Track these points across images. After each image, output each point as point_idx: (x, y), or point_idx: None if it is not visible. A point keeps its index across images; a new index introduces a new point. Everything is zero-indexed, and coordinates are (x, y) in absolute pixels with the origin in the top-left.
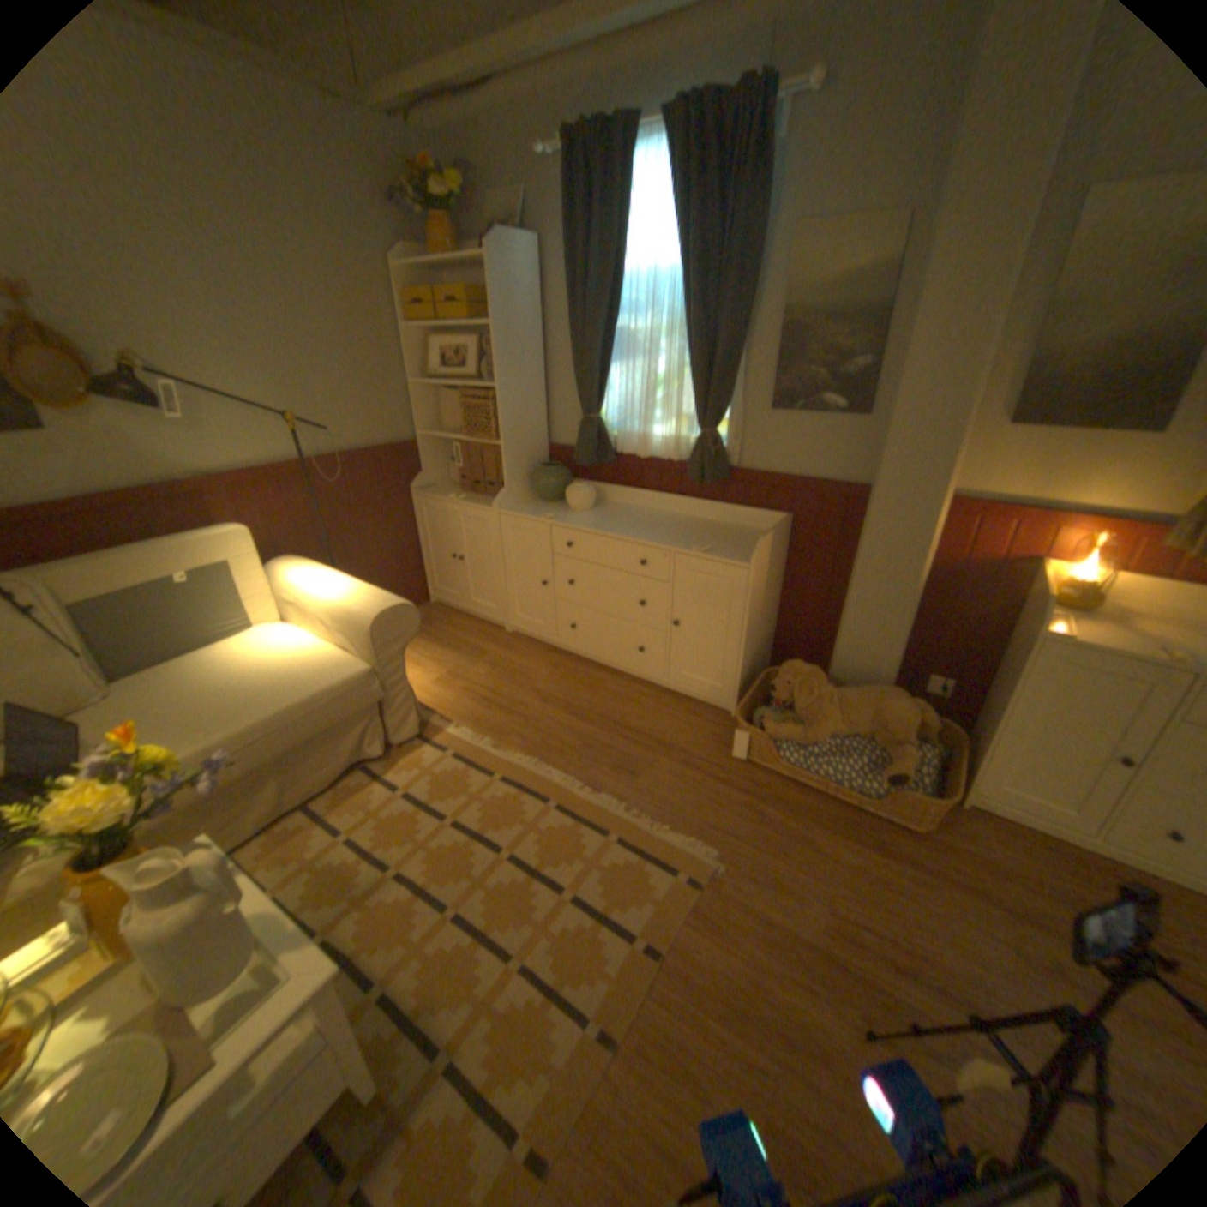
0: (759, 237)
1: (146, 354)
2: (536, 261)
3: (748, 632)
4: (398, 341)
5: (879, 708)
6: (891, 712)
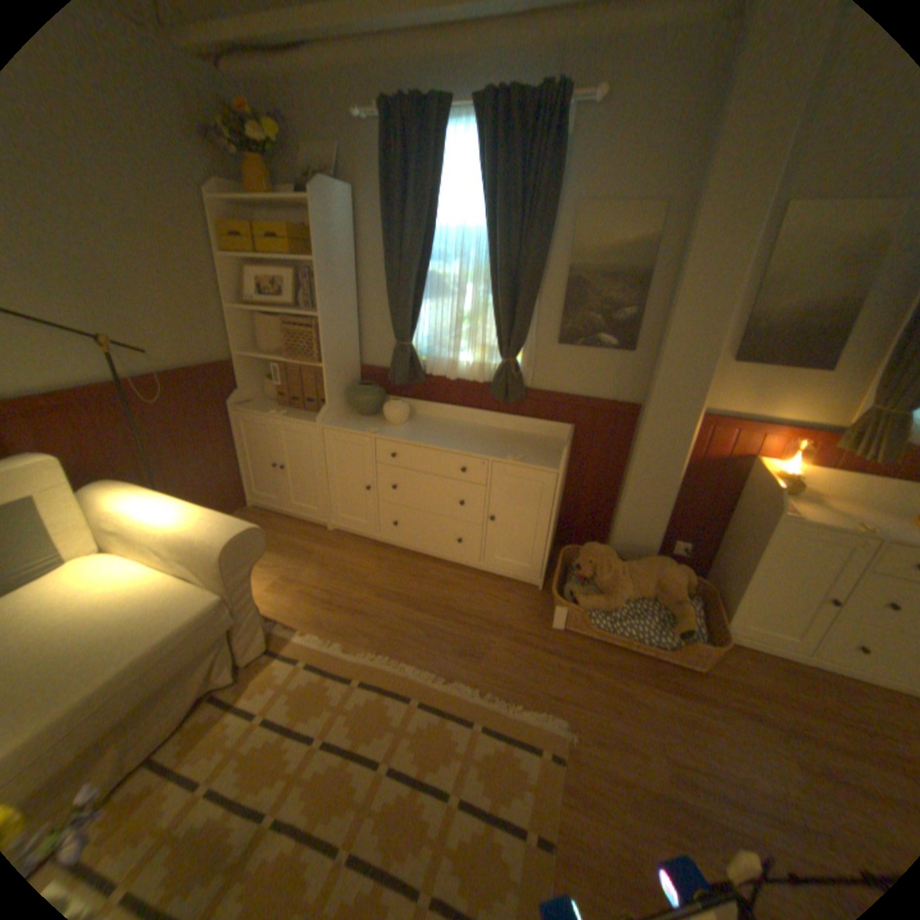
0: (553, 209)
1: None
2: (351, 208)
3: (554, 522)
4: (213, 267)
5: (660, 576)
6: (669, 578)
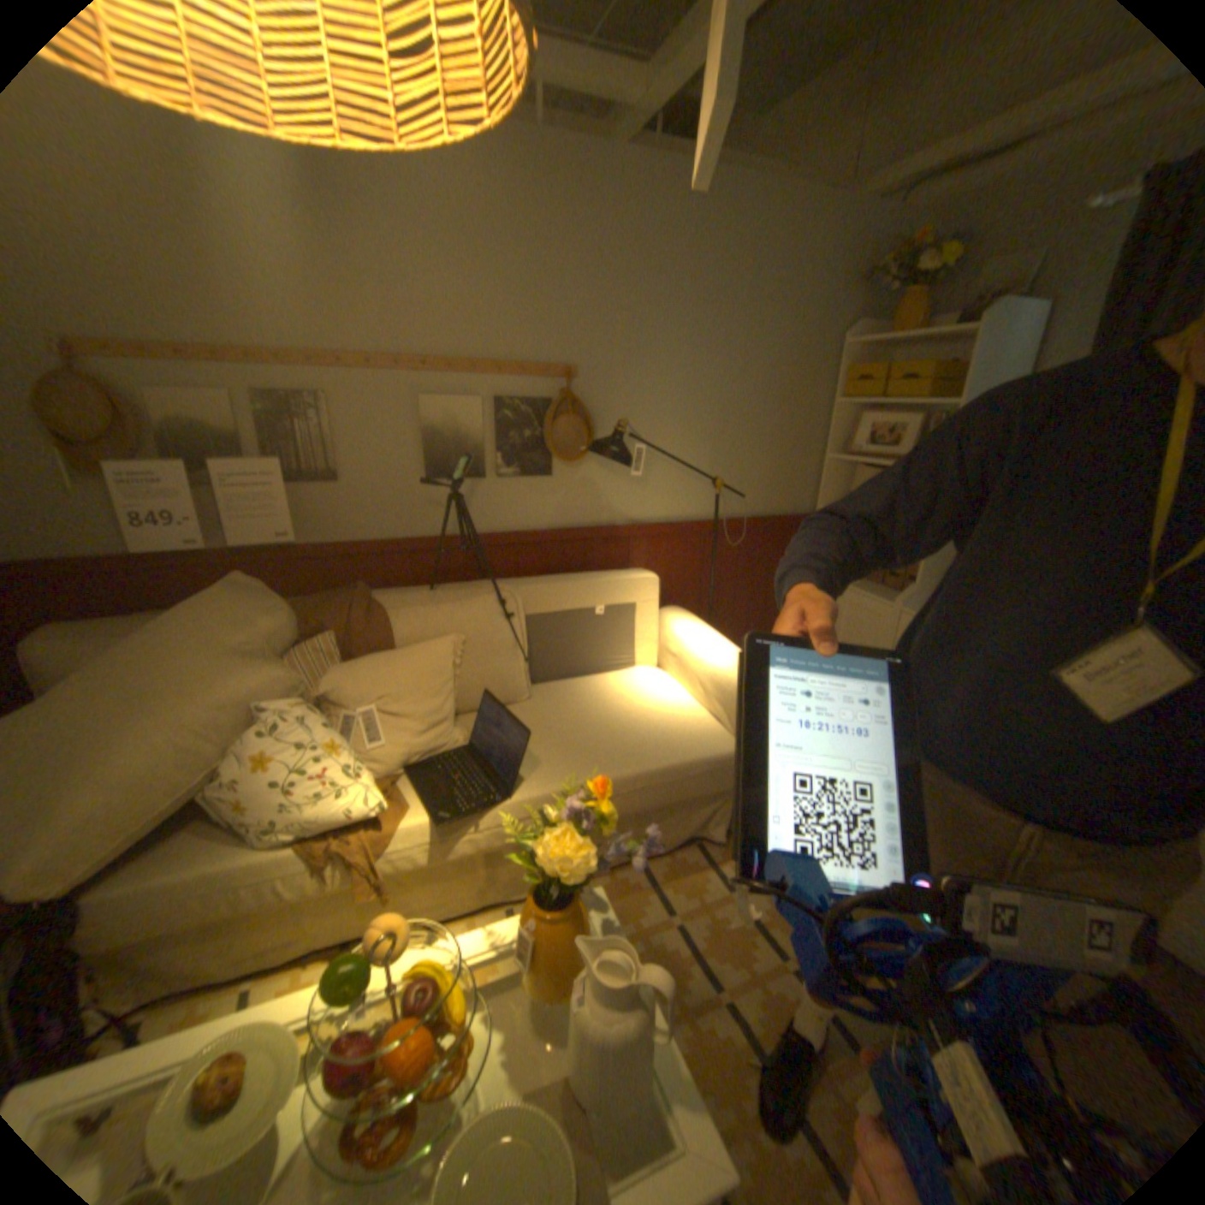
0: None
1: (630, 422)
2: (1041, 331)
3: None
4: (828, 415)
5: None
6: None
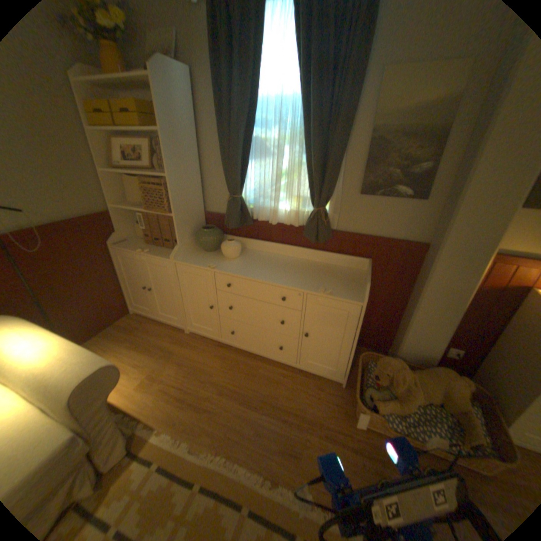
0: (363, 73)
1: None
2: (190, 86)
3: (356, 339)
4: (86, 139)
5: (447, 388)
6: (455, 390)
